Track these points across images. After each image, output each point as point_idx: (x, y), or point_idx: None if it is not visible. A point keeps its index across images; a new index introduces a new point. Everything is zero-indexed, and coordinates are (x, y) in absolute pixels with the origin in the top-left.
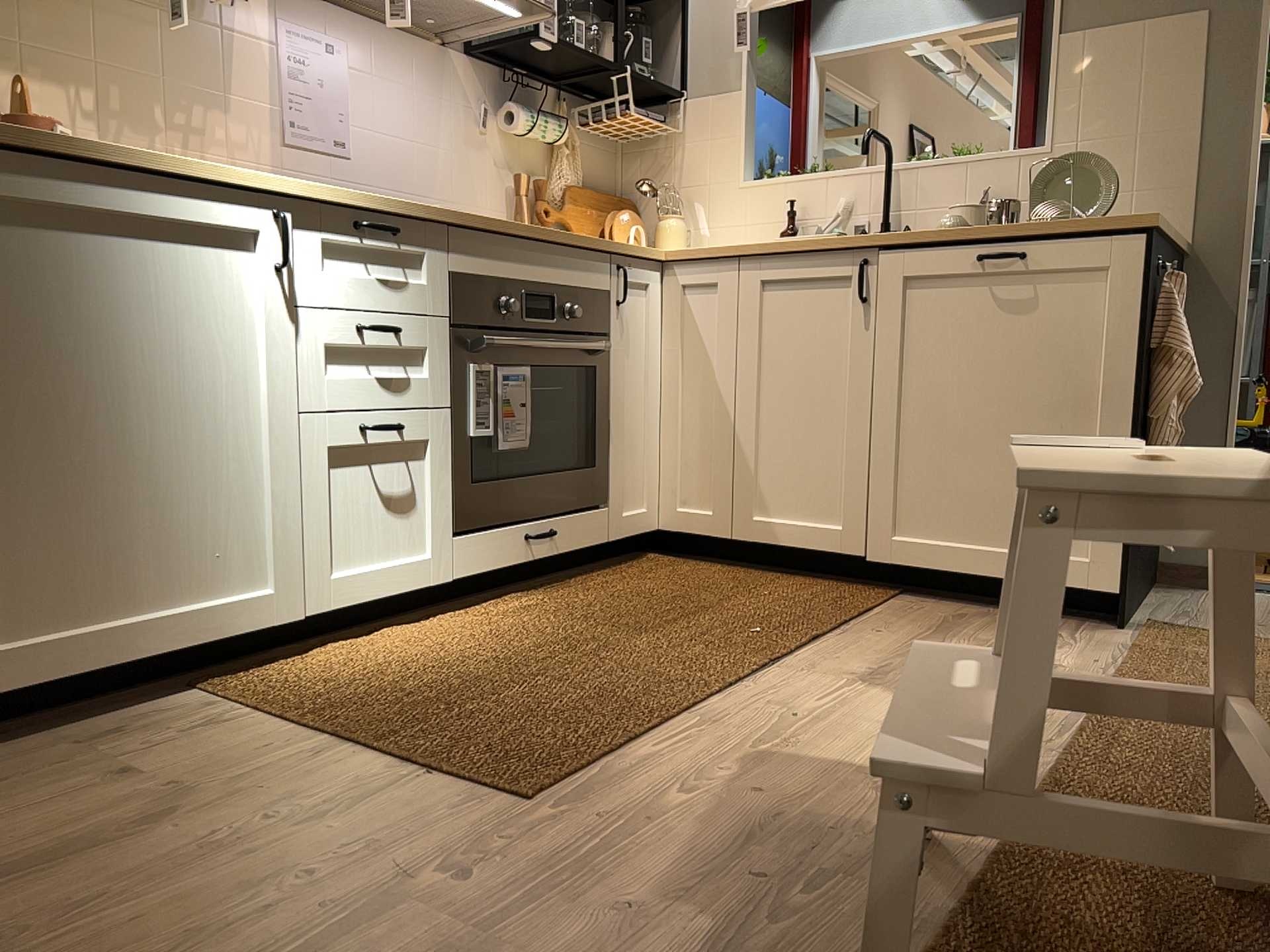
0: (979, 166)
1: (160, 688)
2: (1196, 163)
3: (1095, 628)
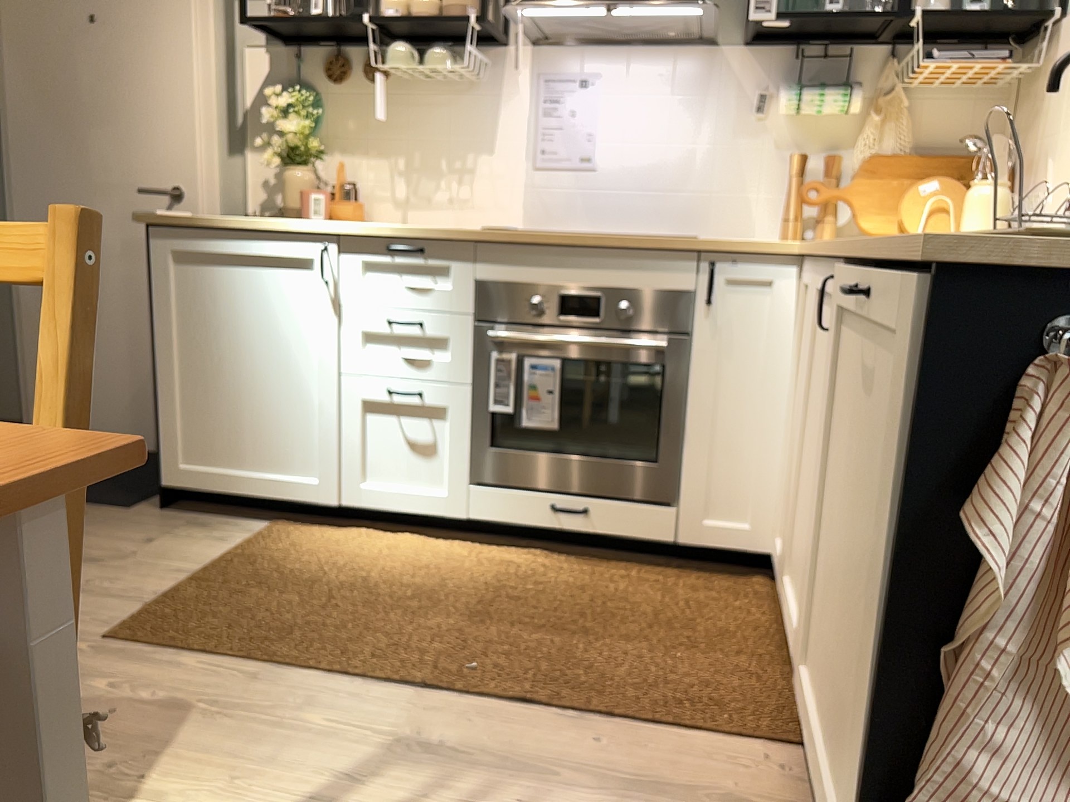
0: None
1: (276, 515)
2: None
3: None
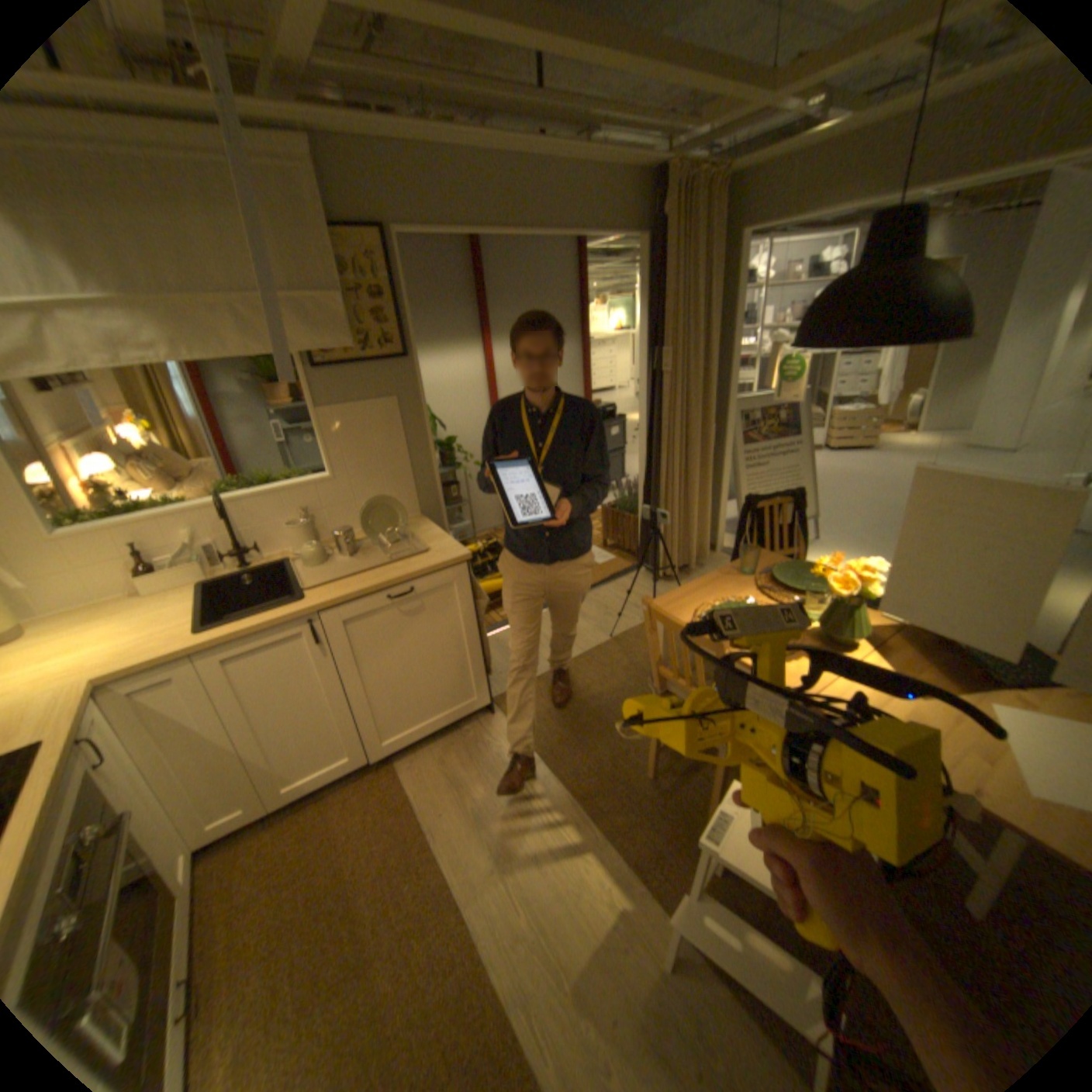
0: (286, 492)
1: None
2: (410, 475)
3: (485, 724)
